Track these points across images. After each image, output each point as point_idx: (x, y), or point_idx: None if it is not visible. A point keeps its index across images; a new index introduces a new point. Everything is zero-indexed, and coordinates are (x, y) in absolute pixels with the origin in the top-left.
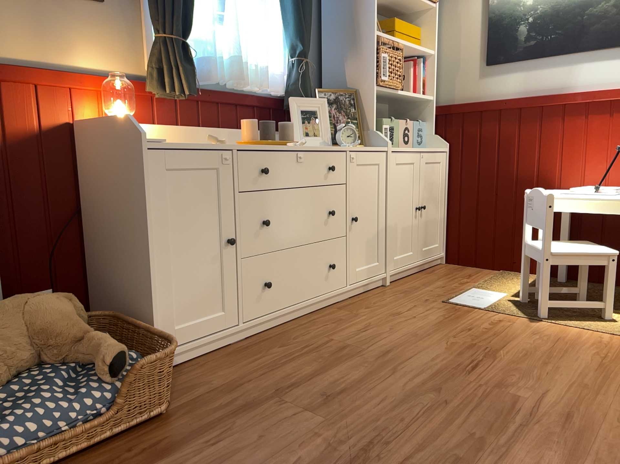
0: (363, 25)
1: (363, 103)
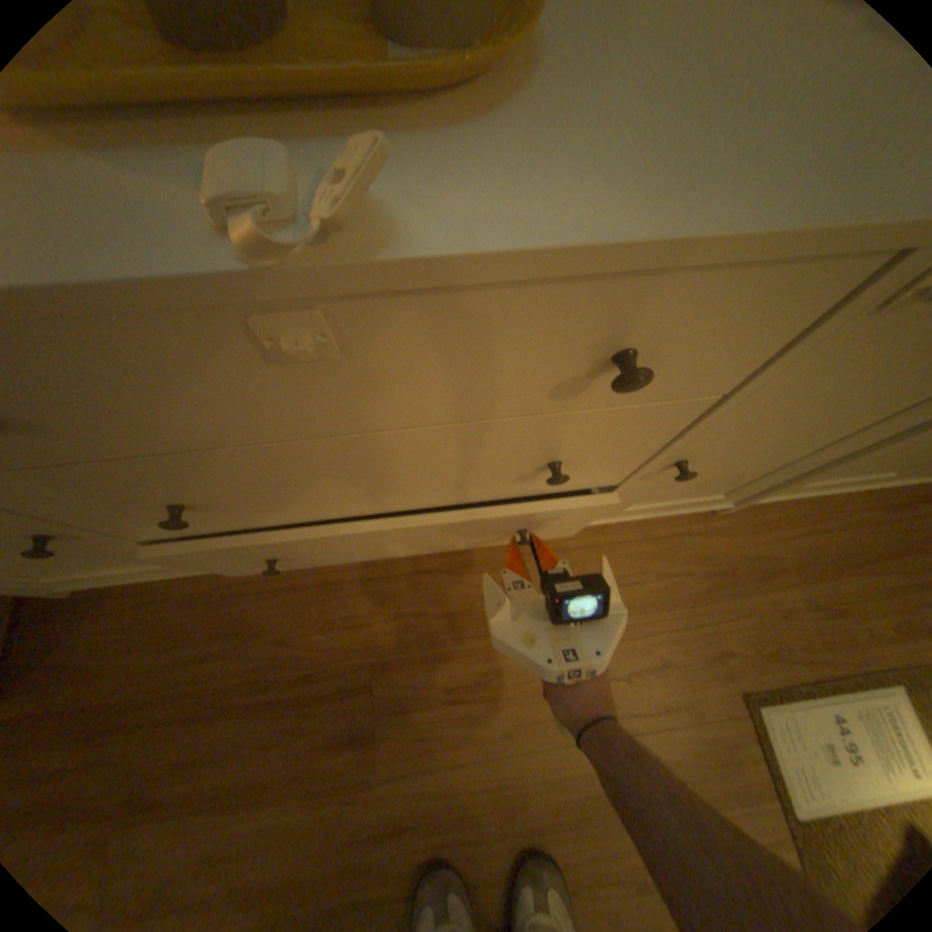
0: None
1: None
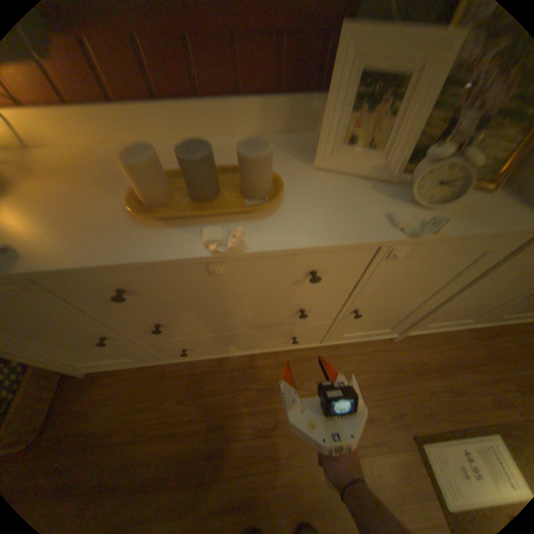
0: None
1: None
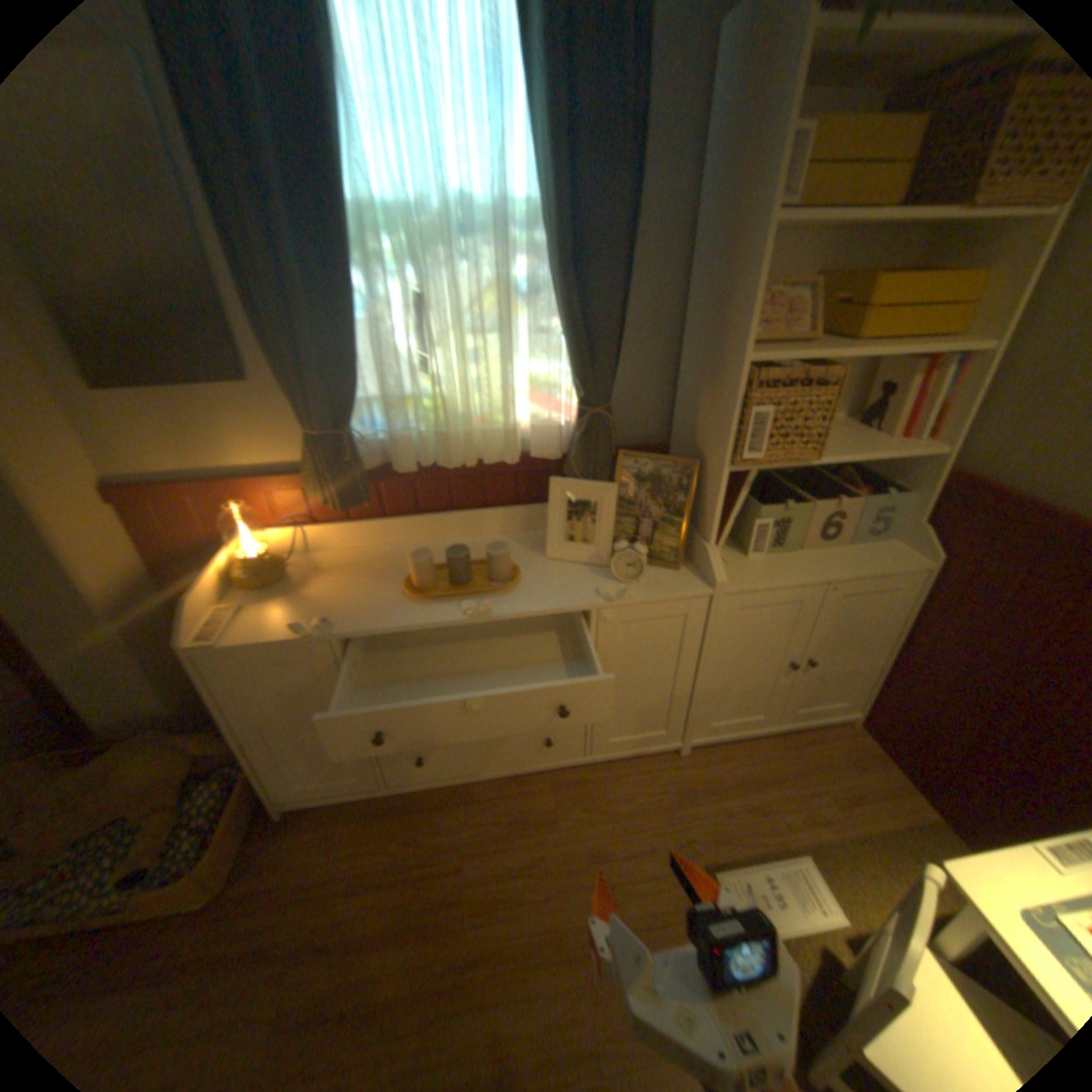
0: (733, 334)
1: (707, 488)
